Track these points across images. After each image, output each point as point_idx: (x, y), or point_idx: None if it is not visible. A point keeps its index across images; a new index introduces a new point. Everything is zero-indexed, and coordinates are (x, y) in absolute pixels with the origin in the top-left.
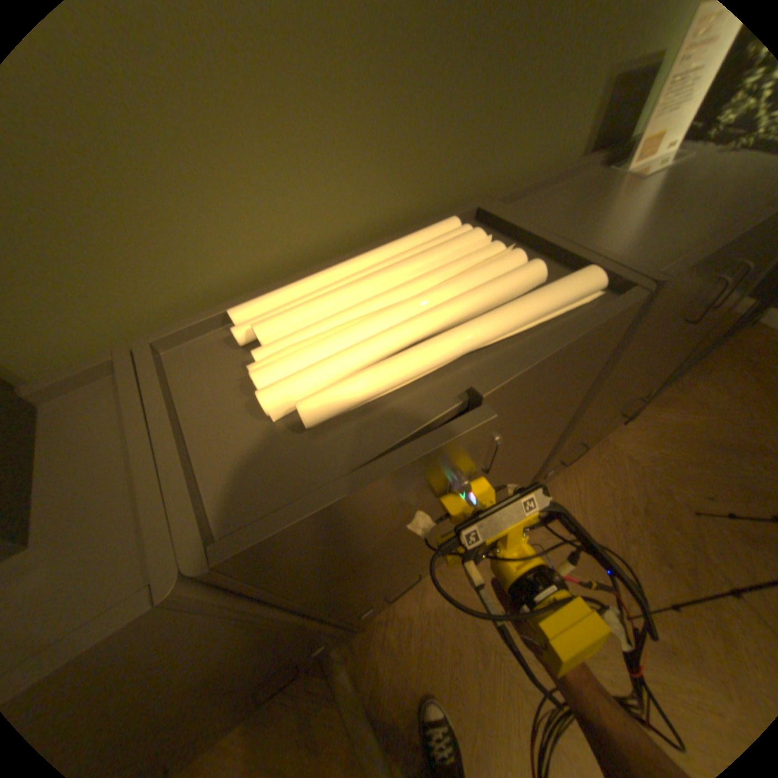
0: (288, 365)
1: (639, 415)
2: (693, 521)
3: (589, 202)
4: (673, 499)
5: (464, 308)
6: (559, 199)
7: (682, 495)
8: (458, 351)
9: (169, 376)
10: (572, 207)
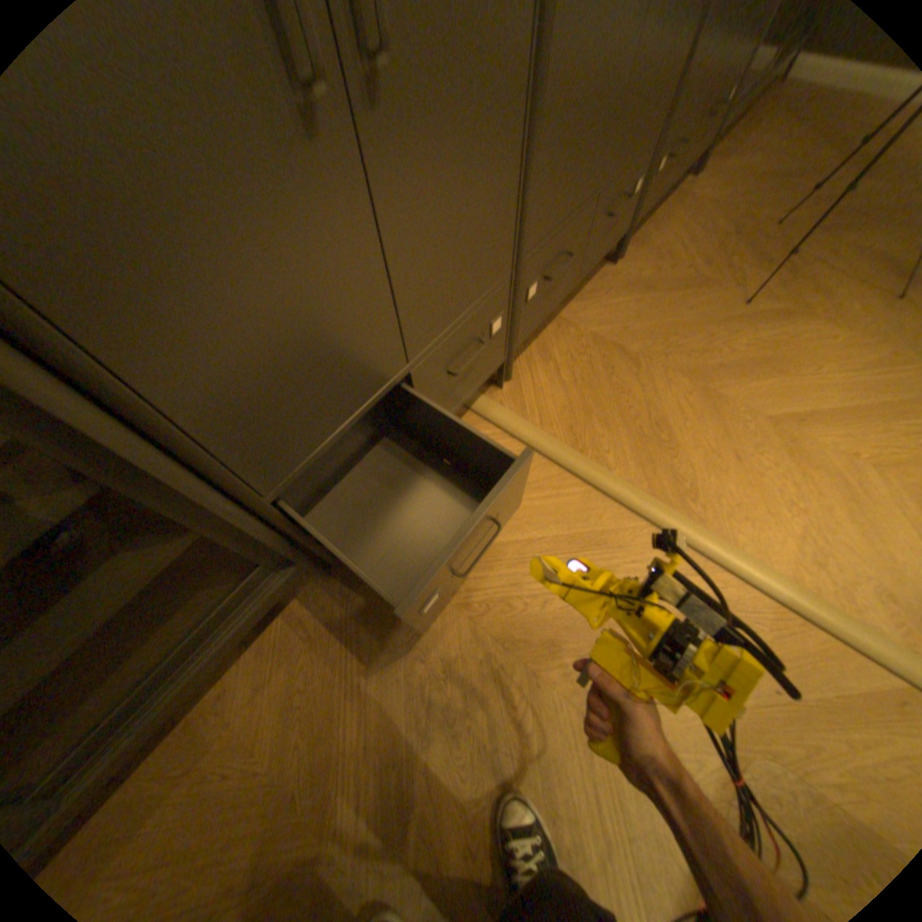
0: None
1: (705, 168)
2: (776, 230)
3: None
4: (755, 220)
5: None
6: None
7: (762, 215)
8: None
9: None
10: None
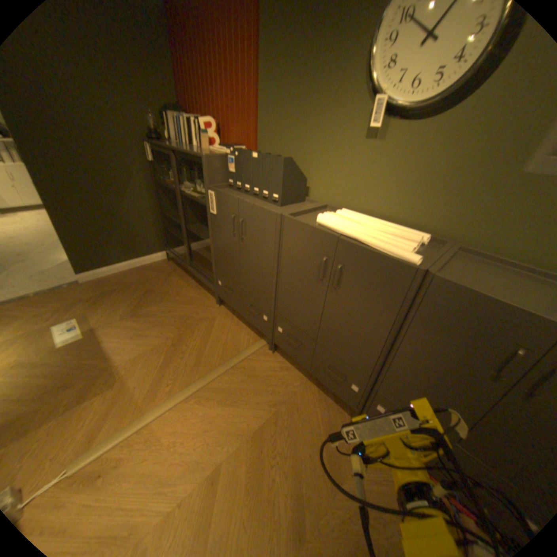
0: (330, 216)
1: None
2: None
3: (509, 279)
4: None
5: (372, 235)
6: (501, 270)
7: None
8: (353, 235)
9: (320, 210)
10: (496, 273)
